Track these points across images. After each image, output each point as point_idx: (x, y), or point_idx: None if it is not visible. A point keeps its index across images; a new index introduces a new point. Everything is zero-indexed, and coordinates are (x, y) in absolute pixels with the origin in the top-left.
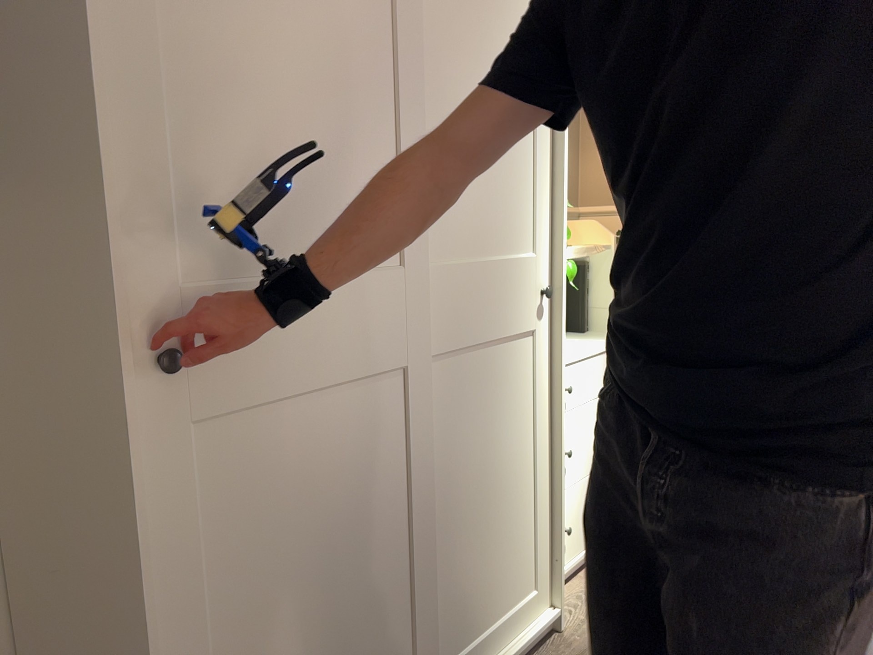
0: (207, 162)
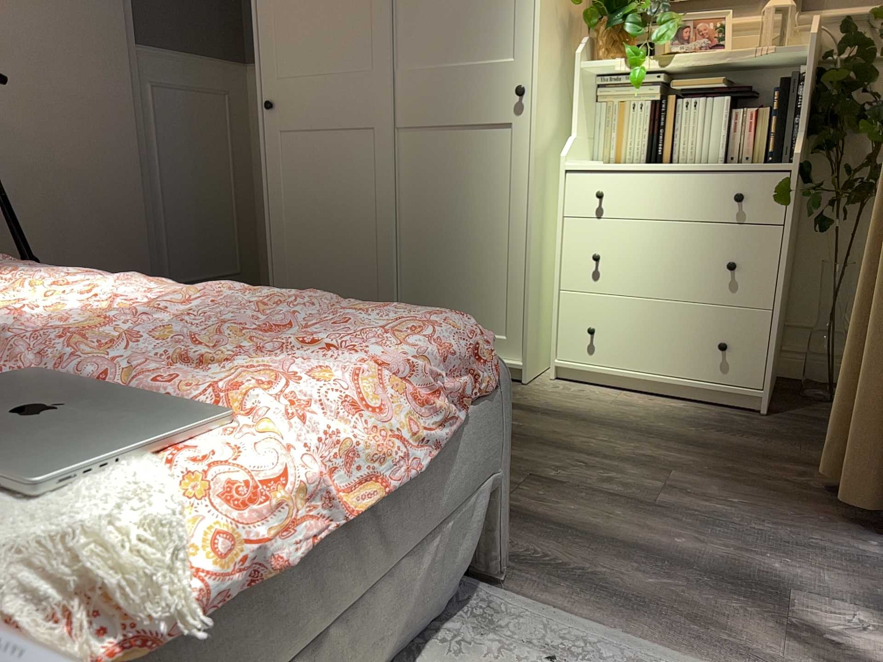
0: (285, 32)
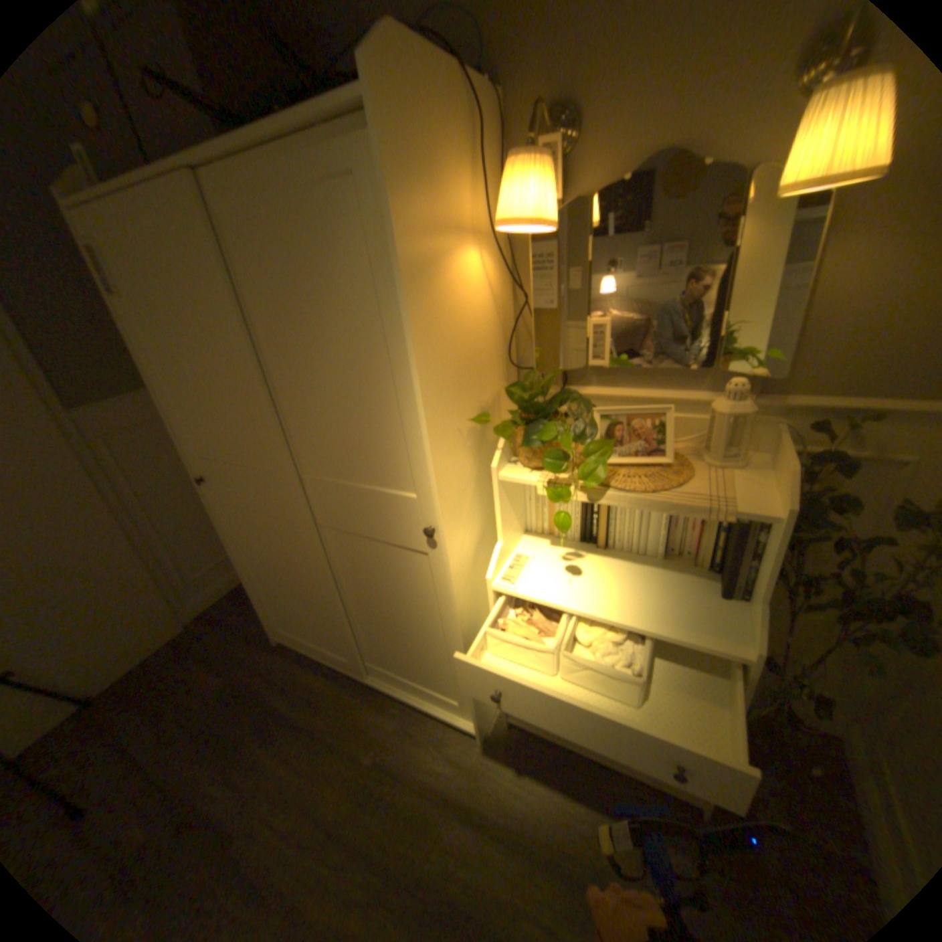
0: (186, 418)
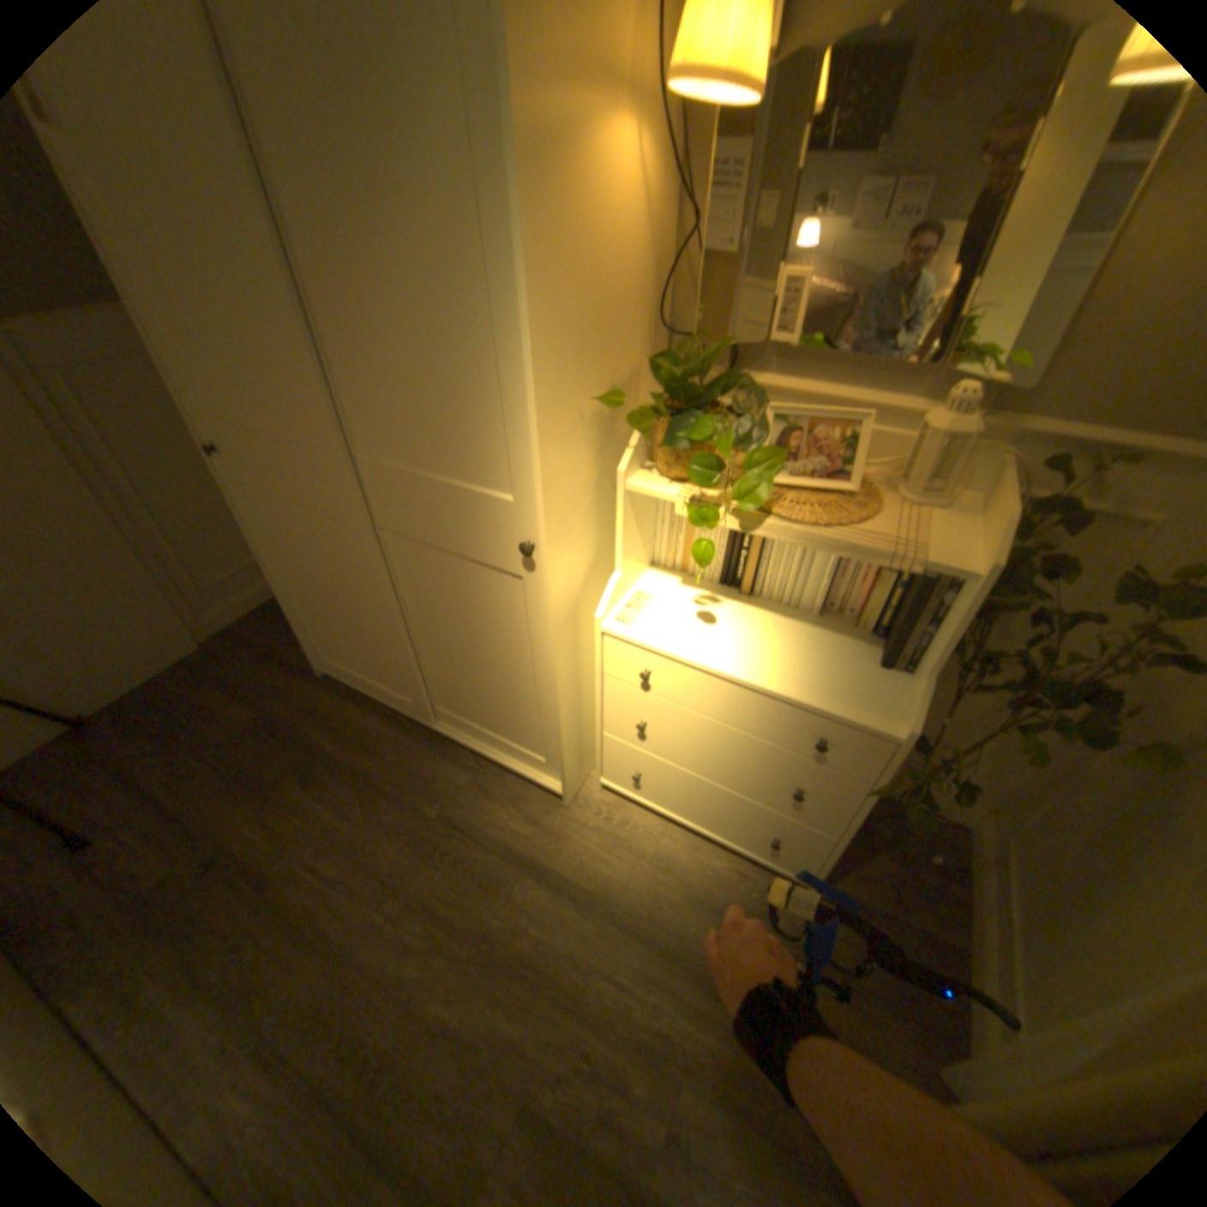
0: (188, 353)
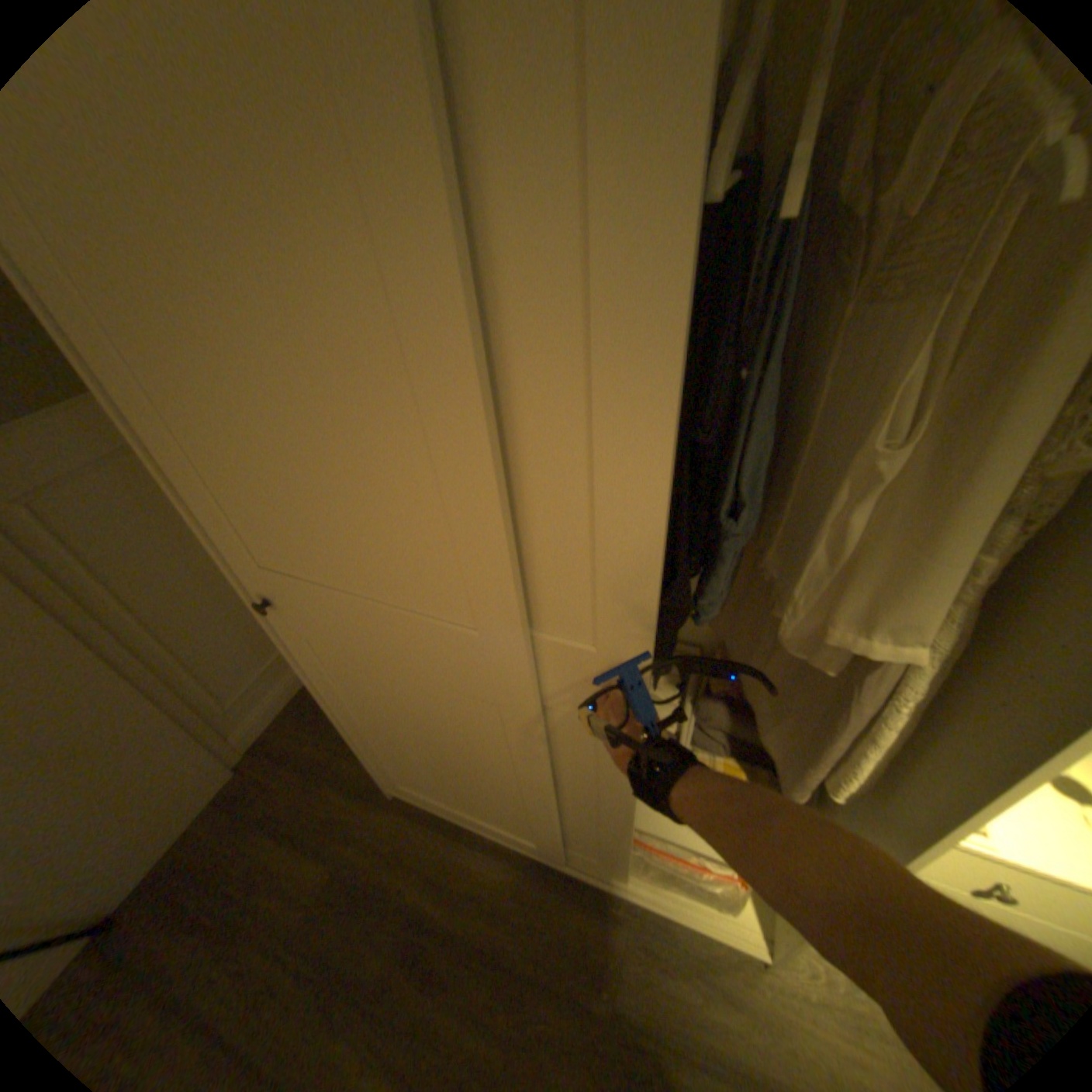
0: (229, 495)
